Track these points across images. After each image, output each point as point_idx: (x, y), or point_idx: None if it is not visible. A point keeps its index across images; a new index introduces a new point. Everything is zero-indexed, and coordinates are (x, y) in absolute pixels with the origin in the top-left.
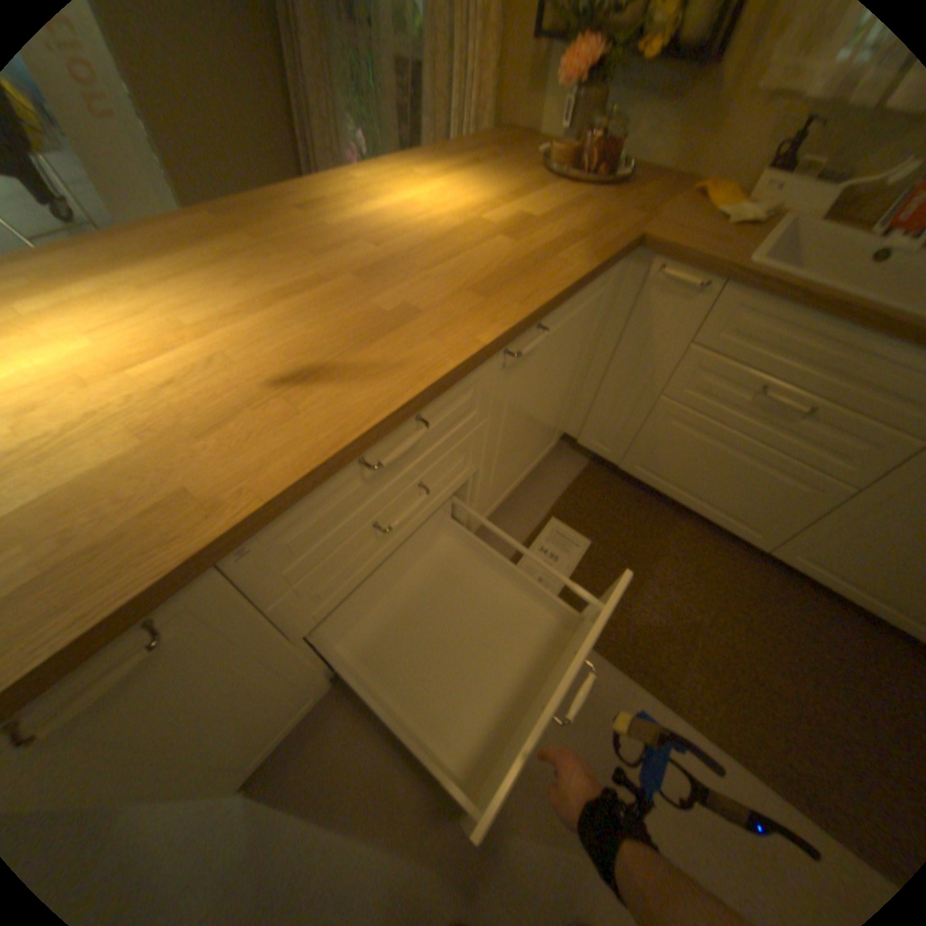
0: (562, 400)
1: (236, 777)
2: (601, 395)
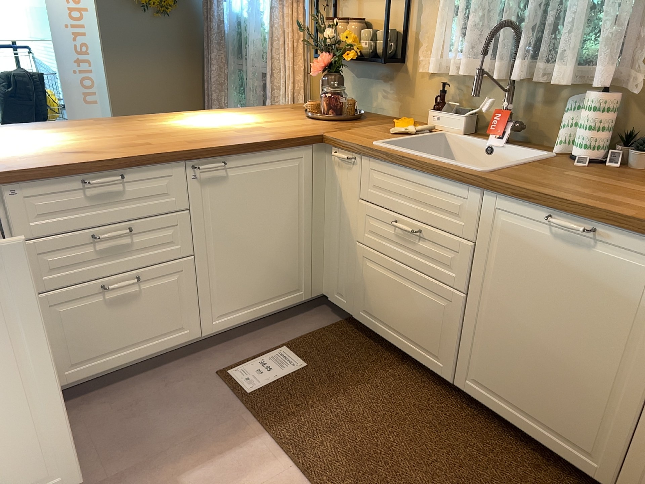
0: (291, 245)
1: None
2: (331, 251)
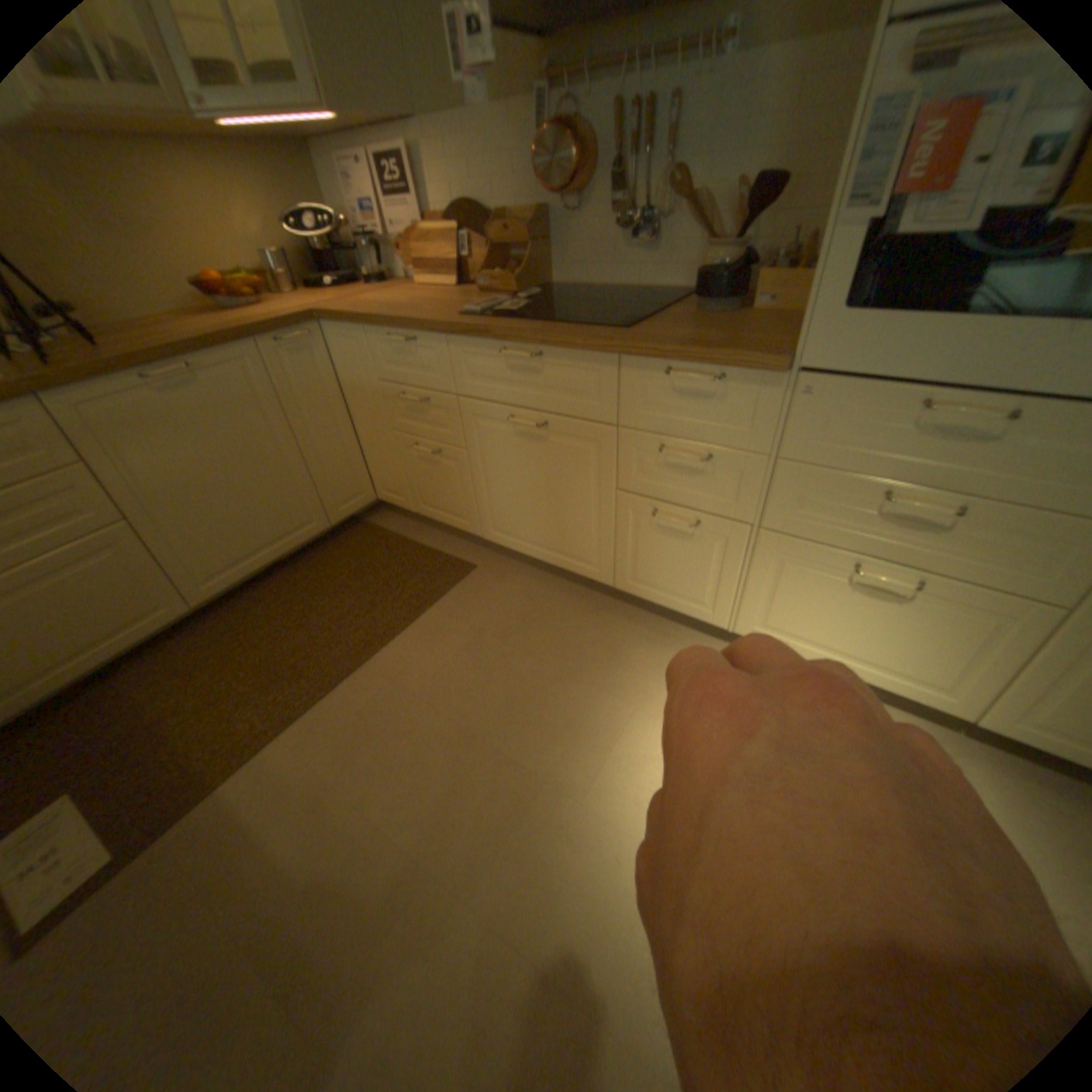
0: None
1: None
2: None
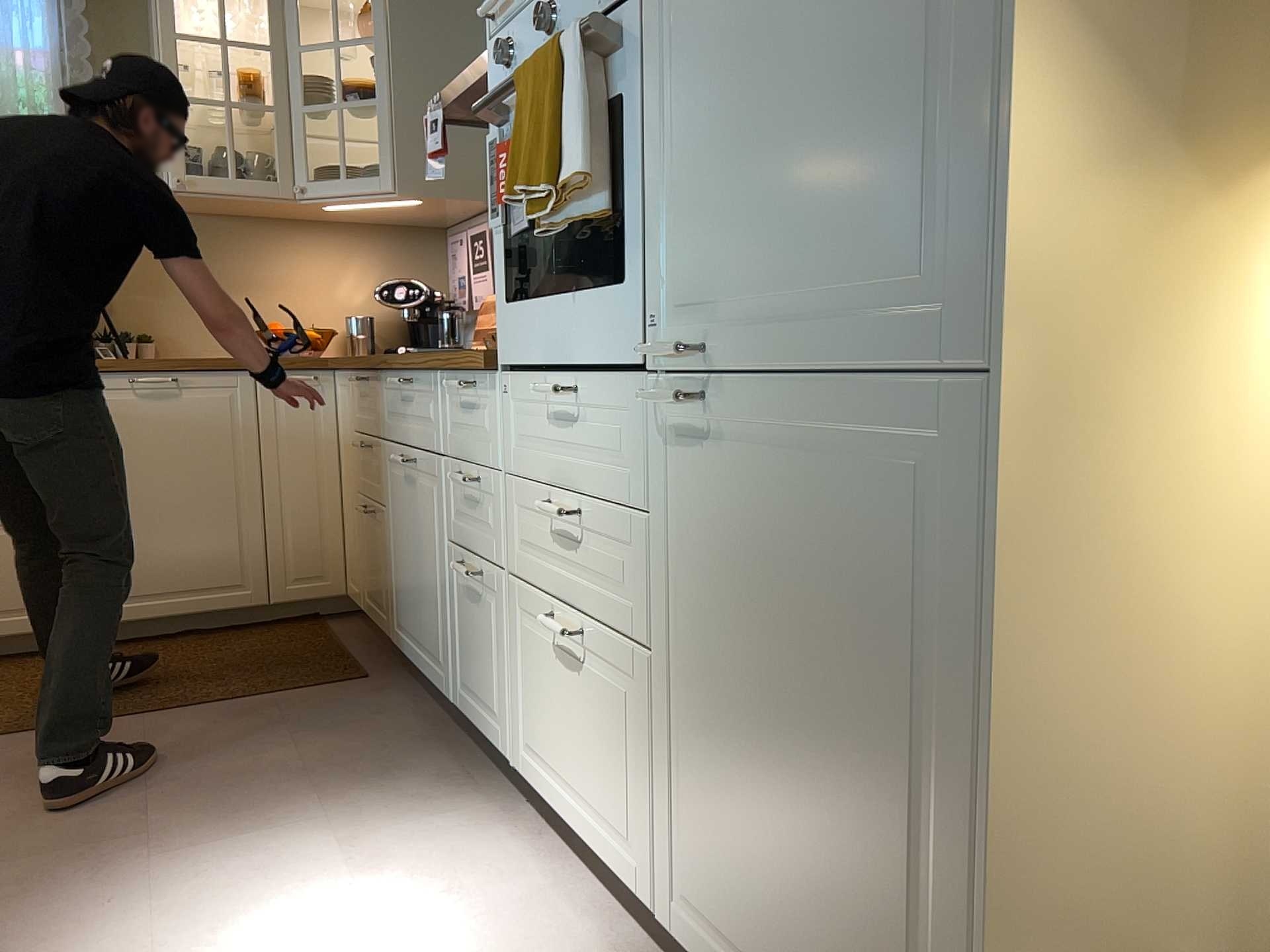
0: None
1: None
2: None
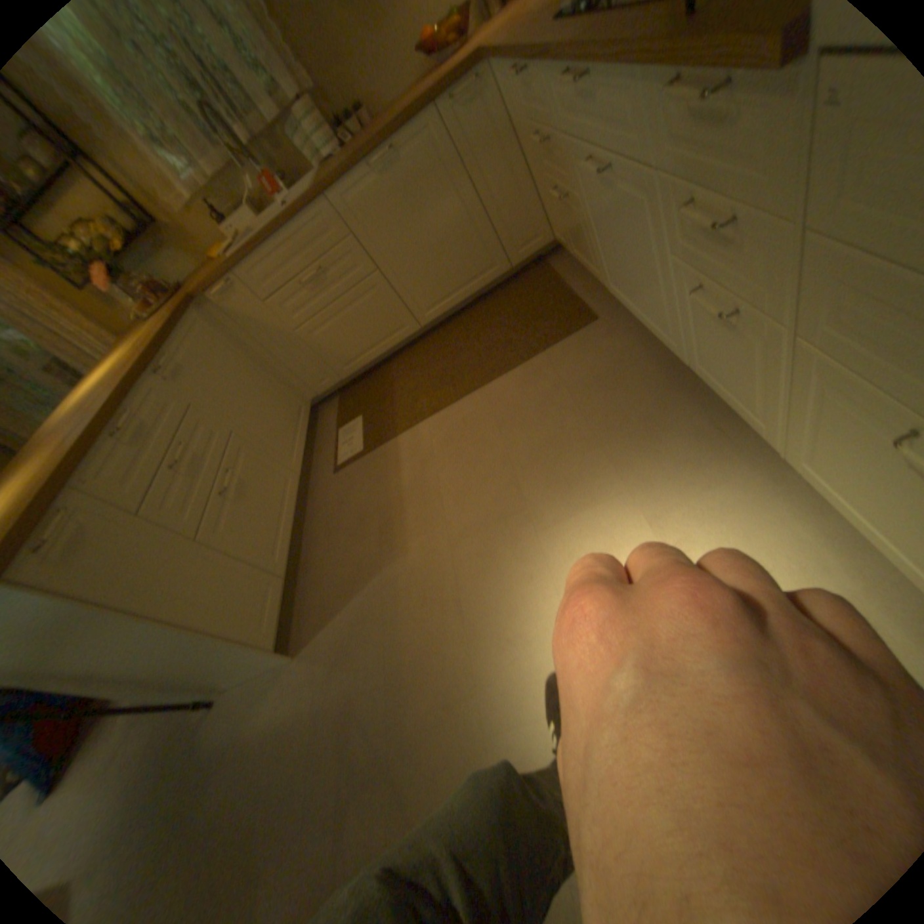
0: (265, 381)
1: (259, 633)
2: (287, 362)
